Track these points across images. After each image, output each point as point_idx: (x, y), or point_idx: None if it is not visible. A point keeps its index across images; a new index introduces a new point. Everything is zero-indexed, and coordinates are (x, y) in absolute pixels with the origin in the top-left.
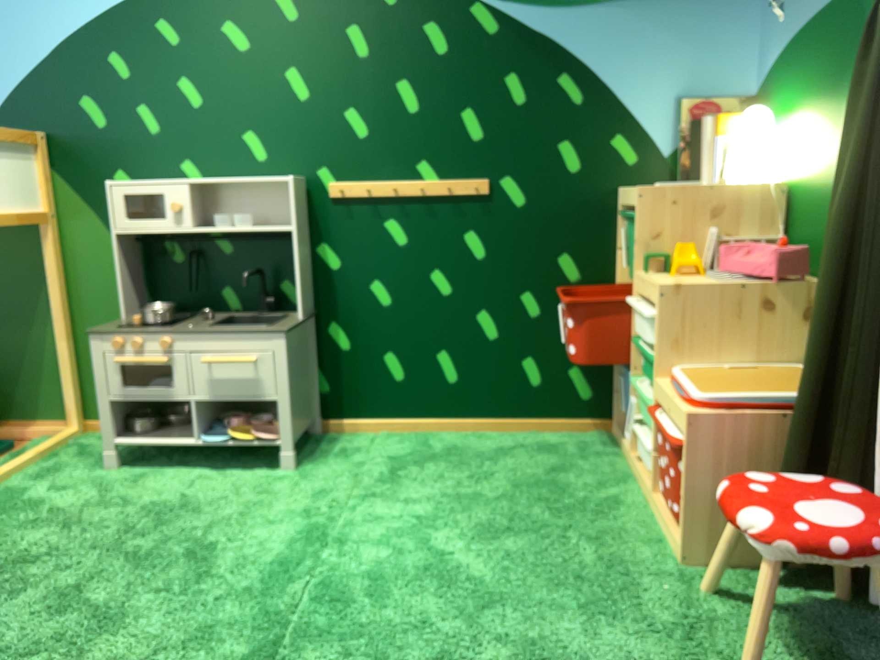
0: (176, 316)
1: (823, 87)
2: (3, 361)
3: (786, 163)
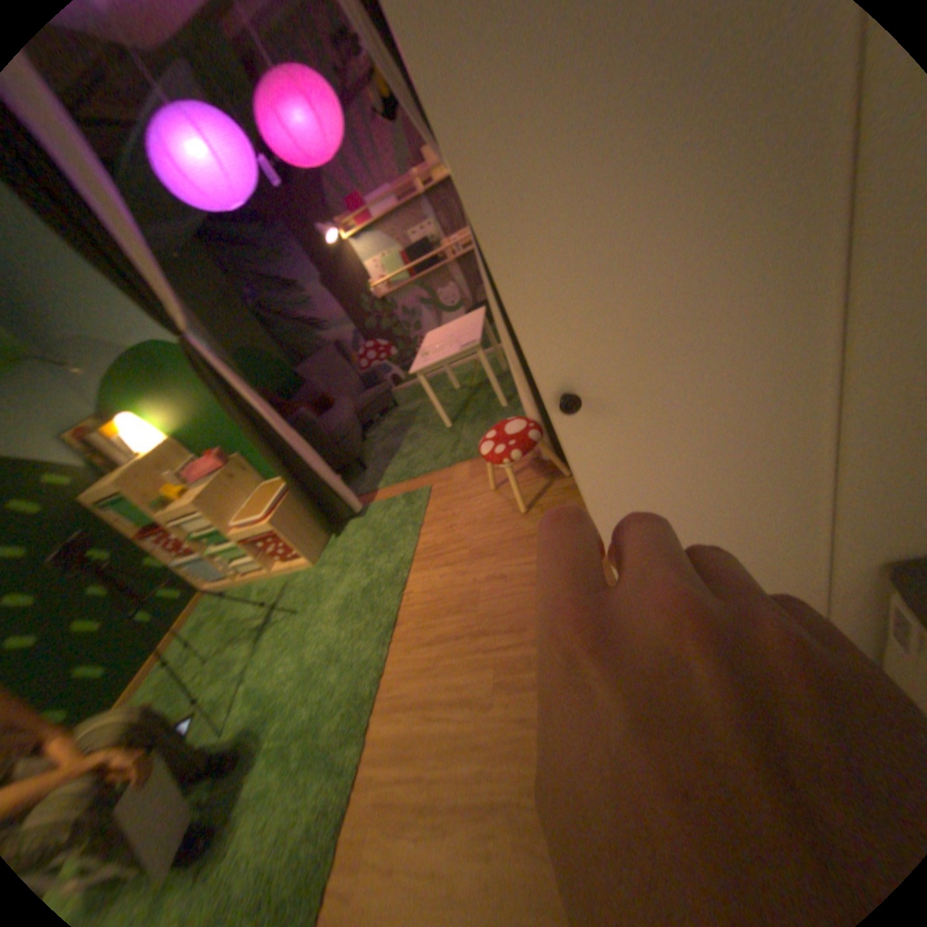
0: None
1: (152, 390)
2: None
3: (158, 428)
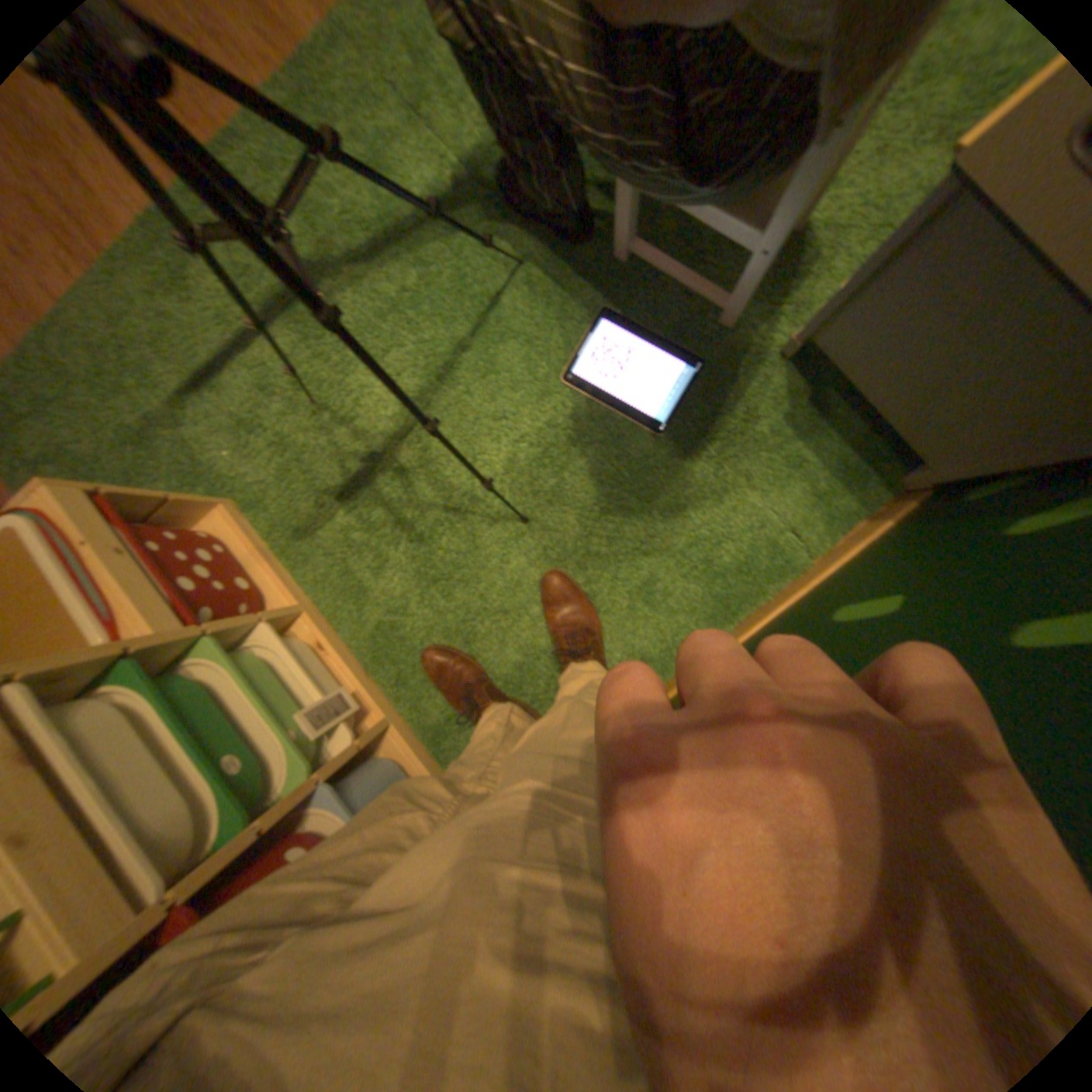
0: None
1: None
2: None
3: None
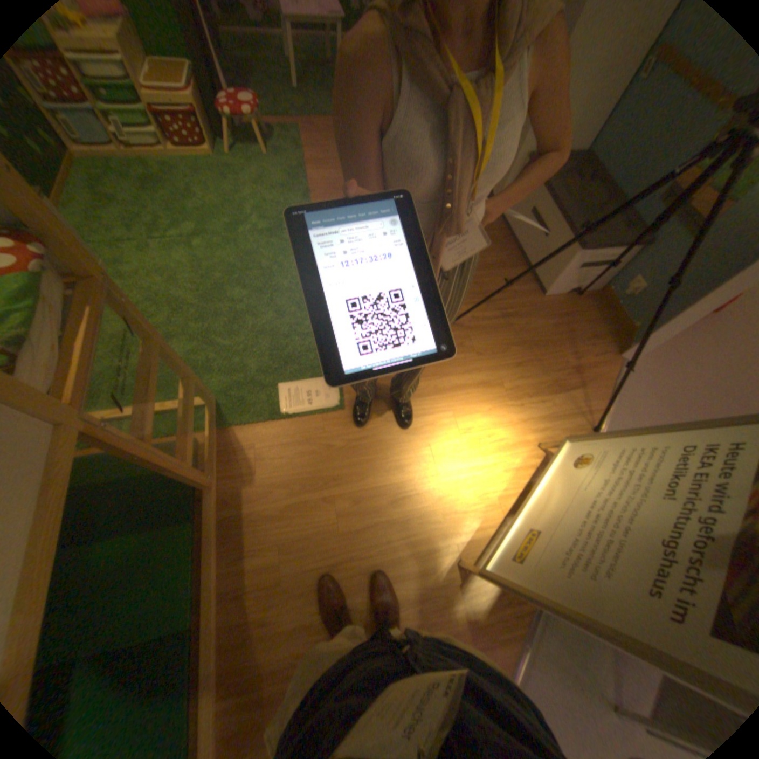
0: None
1: None
2: None
3: None
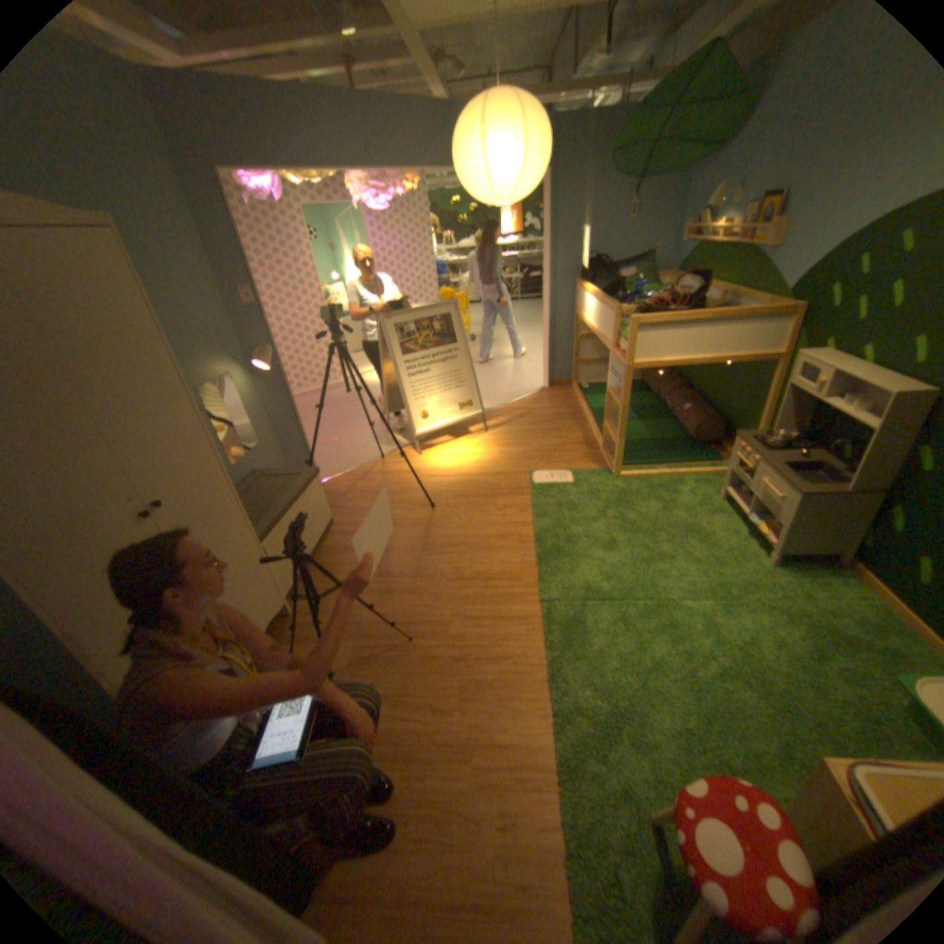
0: (803, 444)
1: None
2: (745, 419)
3: None
